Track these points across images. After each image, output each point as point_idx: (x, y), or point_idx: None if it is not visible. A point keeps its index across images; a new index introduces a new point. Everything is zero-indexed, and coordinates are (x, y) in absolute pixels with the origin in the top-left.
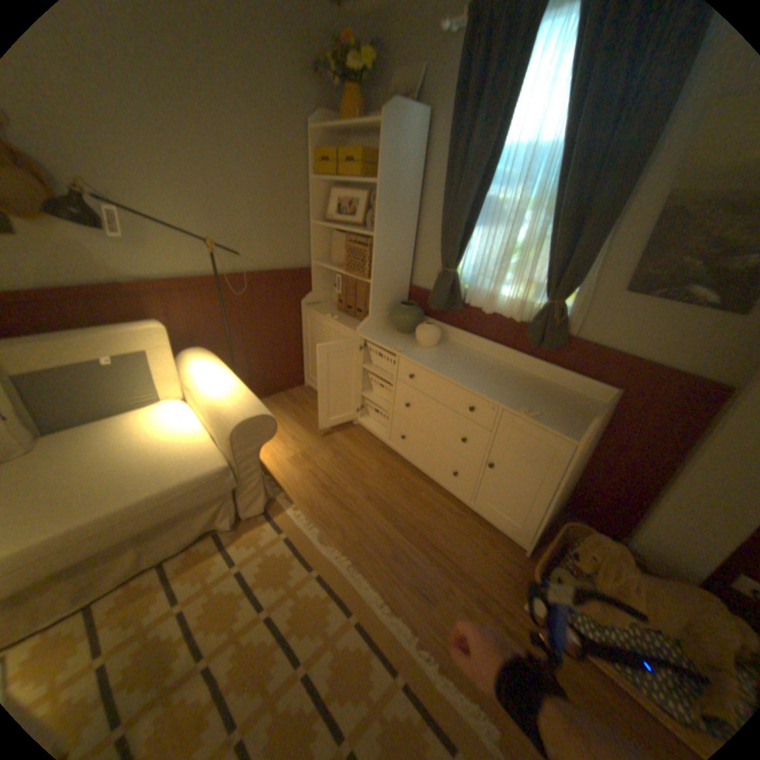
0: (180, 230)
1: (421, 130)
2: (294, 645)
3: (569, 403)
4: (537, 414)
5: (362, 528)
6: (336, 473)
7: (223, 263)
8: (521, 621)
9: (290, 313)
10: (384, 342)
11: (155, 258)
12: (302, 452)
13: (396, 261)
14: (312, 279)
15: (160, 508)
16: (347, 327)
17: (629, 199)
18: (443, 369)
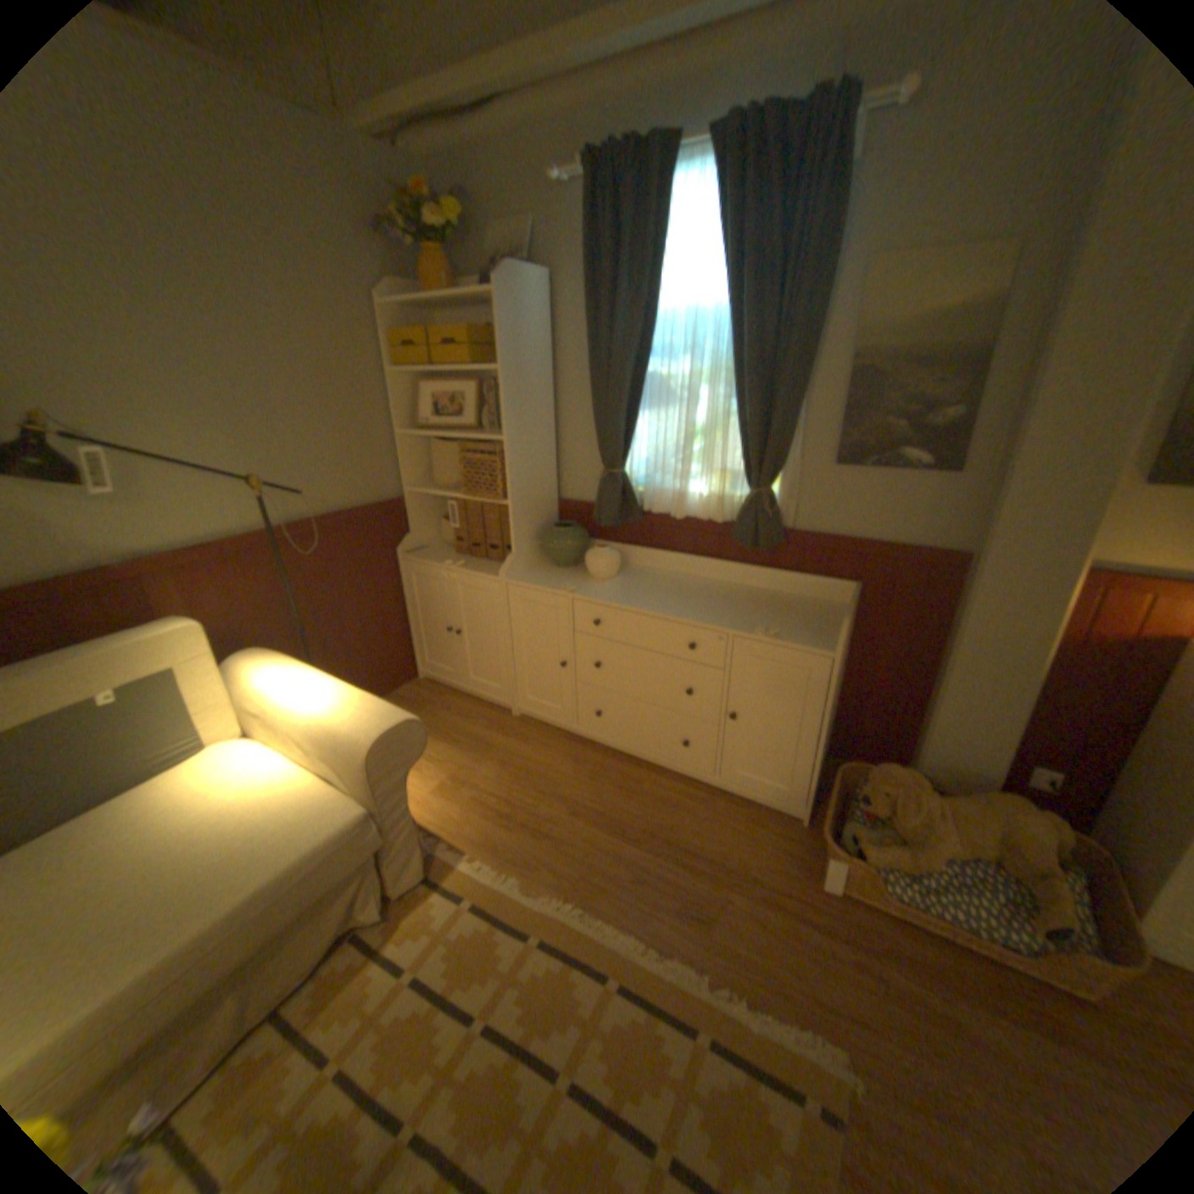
0: (196, 467)
1: (541, 296)
2: (538, 1051)
3: (806, 611)
4: (777, 631)
5: (578, 857)
6: (513, 791)
7: (269, 508)
8: (825, 908)
9: (381, 569)
10: (544, 583)
11: (159, 516)
12: (449, 775)
13: (536, 469)
14: (407, 512)
15: (275, 906)
16: (481, 572)
17: (814, 361)
18: (639, 602)
